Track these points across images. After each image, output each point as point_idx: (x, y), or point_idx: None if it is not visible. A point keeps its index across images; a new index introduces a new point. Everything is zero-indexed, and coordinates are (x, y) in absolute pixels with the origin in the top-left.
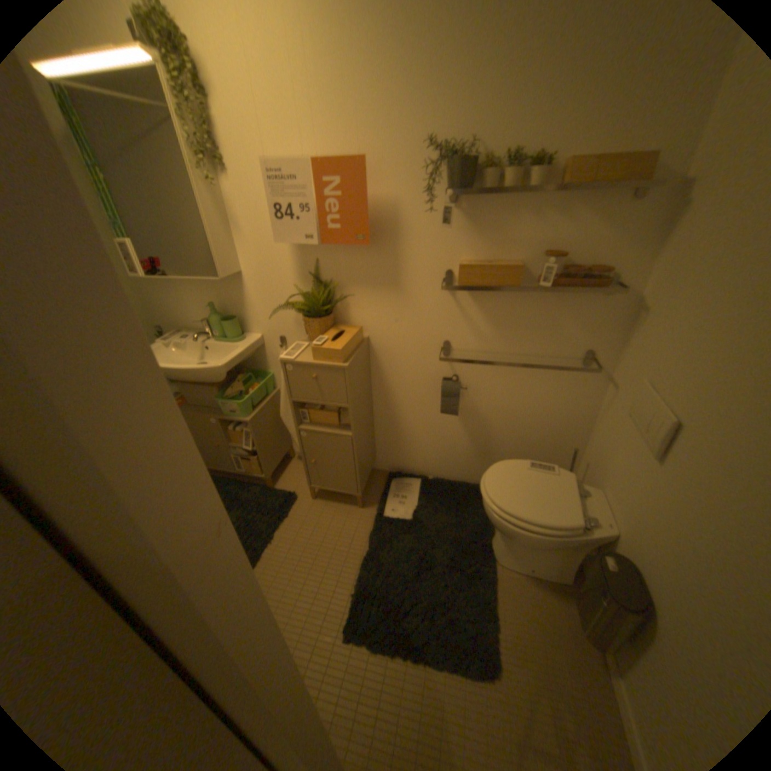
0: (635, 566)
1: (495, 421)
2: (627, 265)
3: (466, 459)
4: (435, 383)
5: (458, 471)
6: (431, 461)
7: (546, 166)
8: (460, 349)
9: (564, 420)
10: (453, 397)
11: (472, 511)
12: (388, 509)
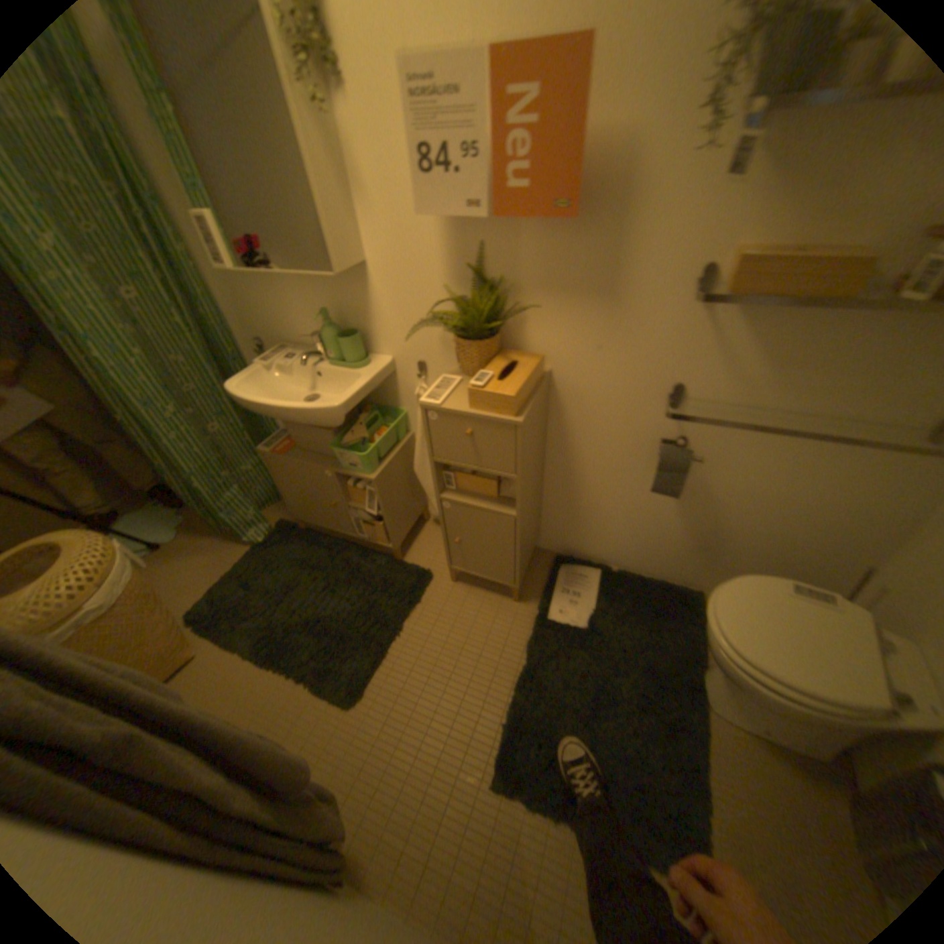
0: None
1: (734, 507)
2: None
3: (674, 552)
4: (646, 444)
5: (658, 565)
6: (620, 547)
7: None
8: (701, 397)
9: (859, 520)
10: (677, 472)
11: (676, 627)
12: (555, 608)
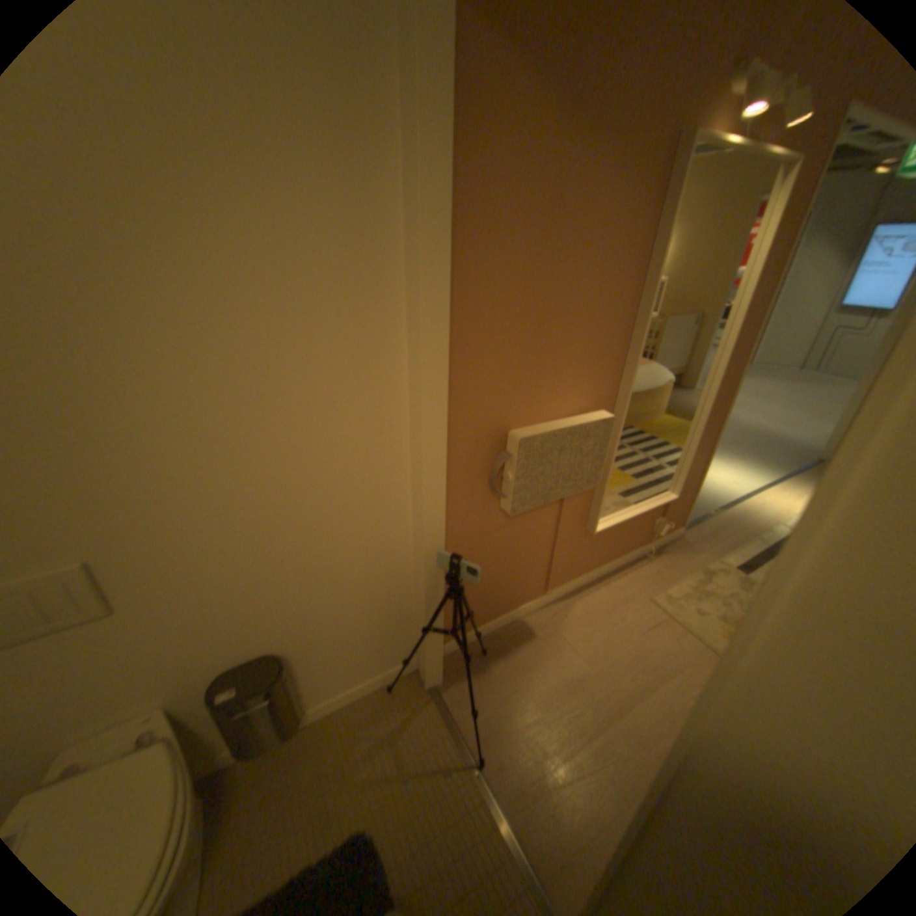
0: (219, 677)
1: None
2: None
3: None
4: None
5: None
6: None
7: None
8: None
9: None
10: None
11: None
12: None
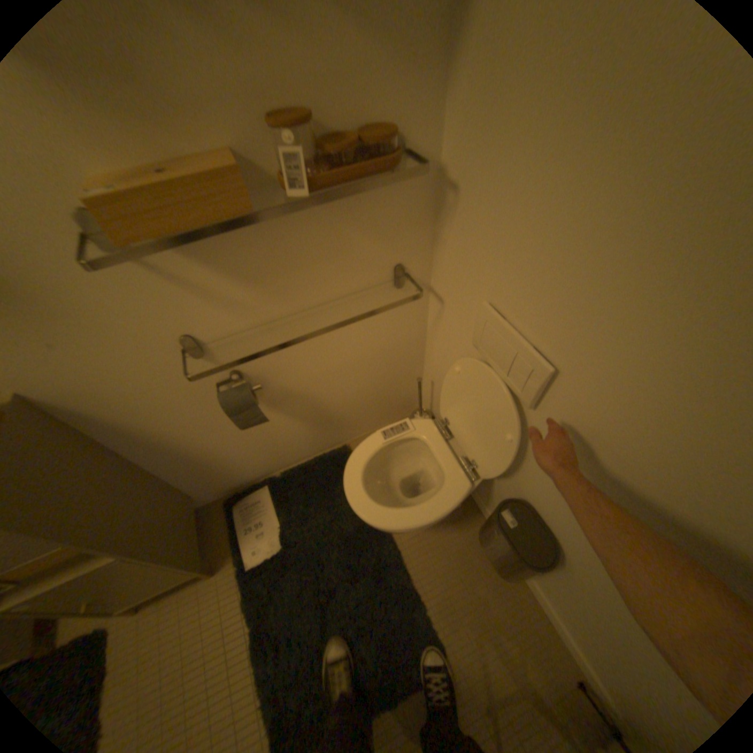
0: (526, 506)
1: (319, 390)
2: (408, 112)
3: (307, 438)
4: (209, 393)
5: (304, 451)
6: (267, 461)
7: None
8: (217, 336)
9: (394, 352)
10: (248, 408)
11: (341, 489)
12: (246, 555)
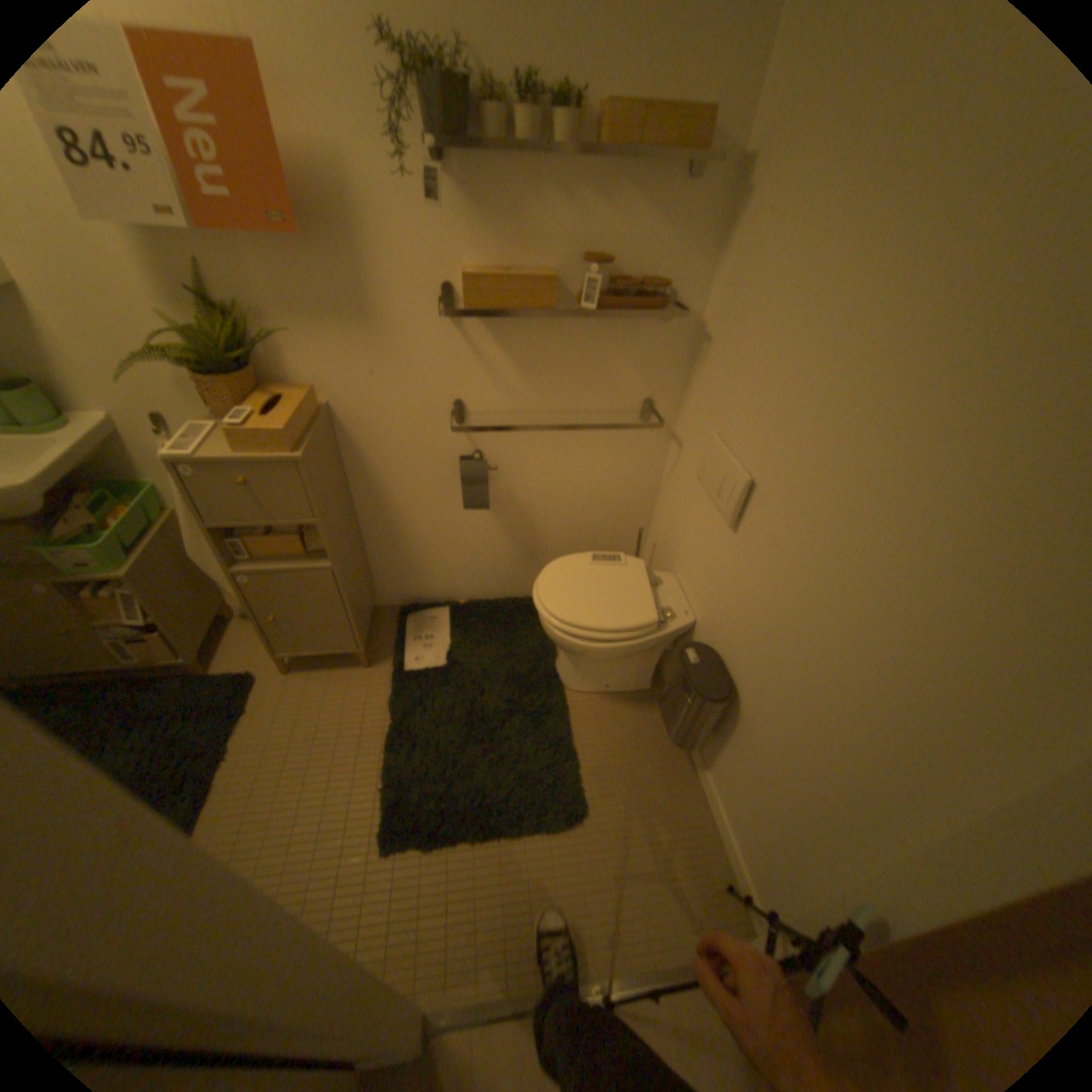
0: (714, 652)
1: (539, 509)
2: (684, 278)
3: (508, 567)
4: (449, 466)
5: (499, 584)
6: (460, 578)
7: (574, 110)
8: (480, 411)
9: (623, 495)
10: (480, 484)
11: (525, 633)
12: (410, 658)
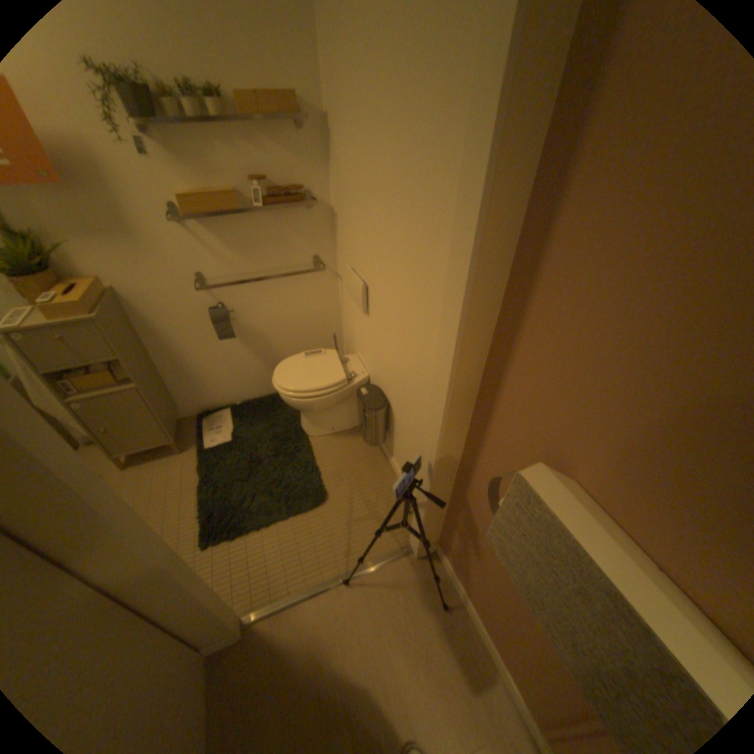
0: (376, 387)
1: (271, 334)
2: (313, 184)
3: (262, 375)
4: (205, 316)
5: (260, 388)
6: (233, 389)
7: (217, 99)
8: (215, 278)
9: (320, 317)
10: (225, 322)
11: (280, 412)
12: (207, 442)
